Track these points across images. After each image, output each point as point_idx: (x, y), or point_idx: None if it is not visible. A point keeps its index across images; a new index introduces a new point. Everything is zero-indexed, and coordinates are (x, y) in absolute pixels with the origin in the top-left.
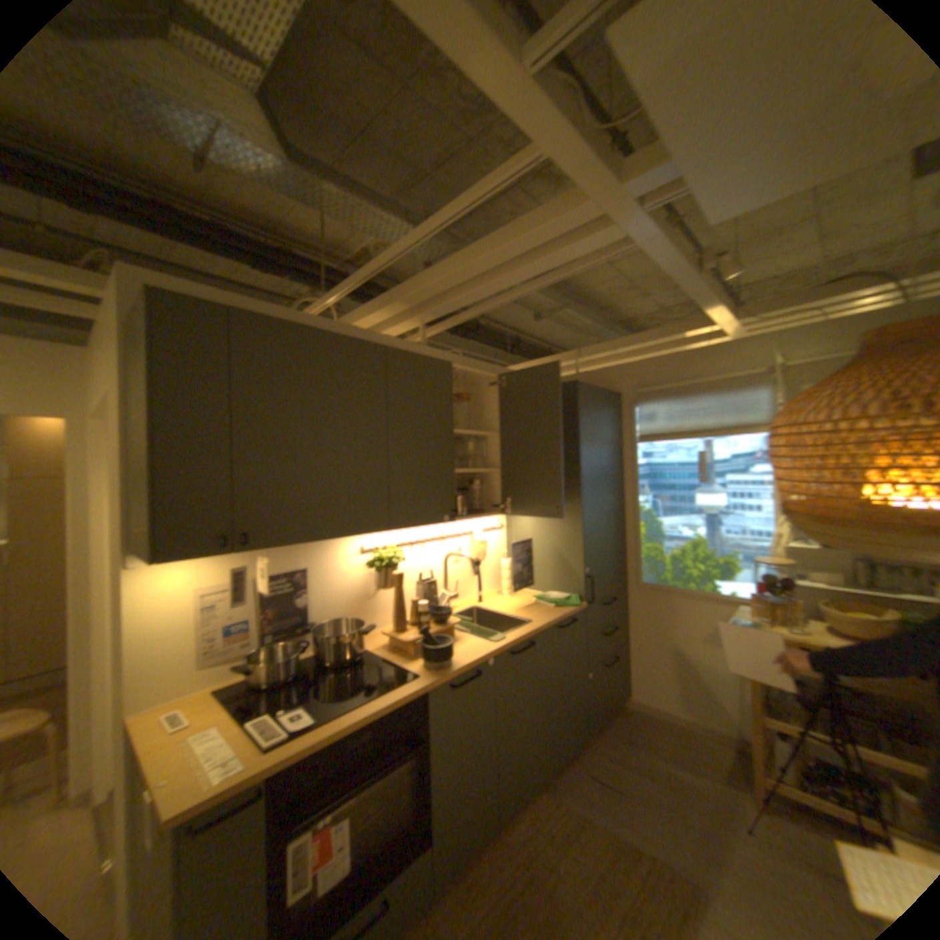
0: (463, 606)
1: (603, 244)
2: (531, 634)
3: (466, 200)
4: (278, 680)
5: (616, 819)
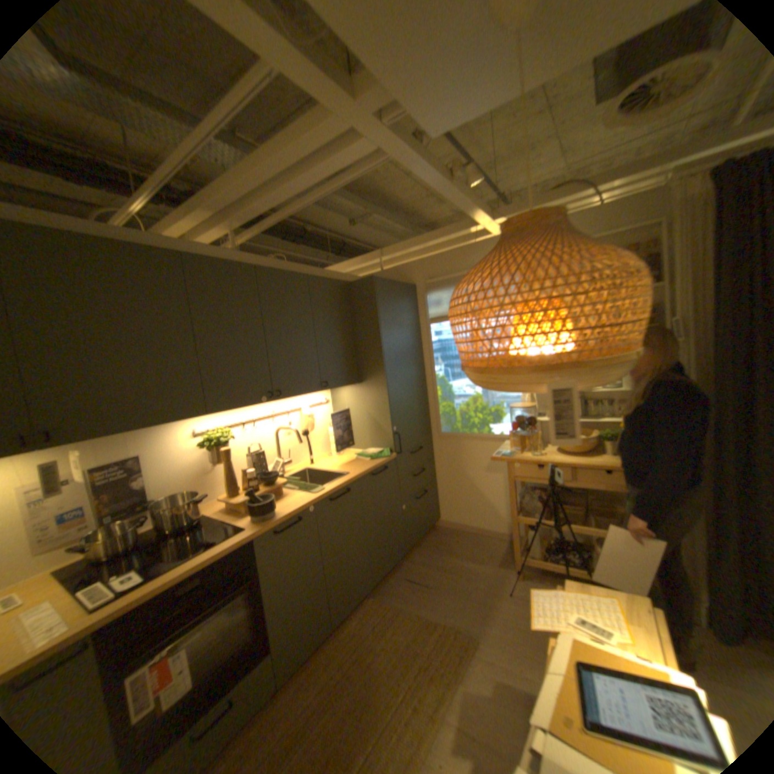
0: (297, 470)
1: (360, 157)
2: (346, 484)
3: (221, 114)
4: (114, 553)
5: (421, 606)
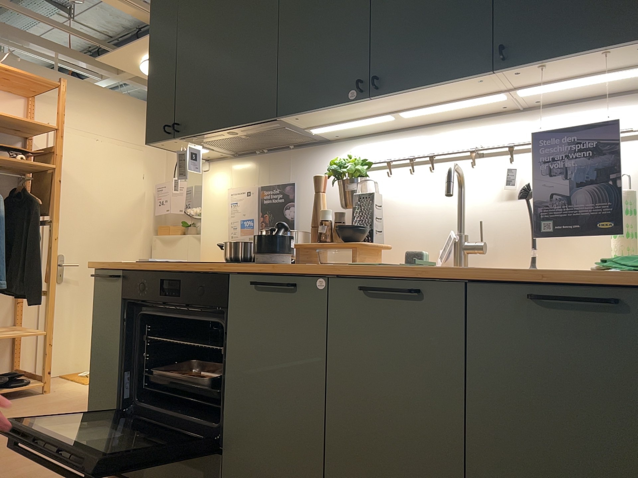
0: None
1: None
2: (417, 273)
3: None
4: (228, 256)
5: None
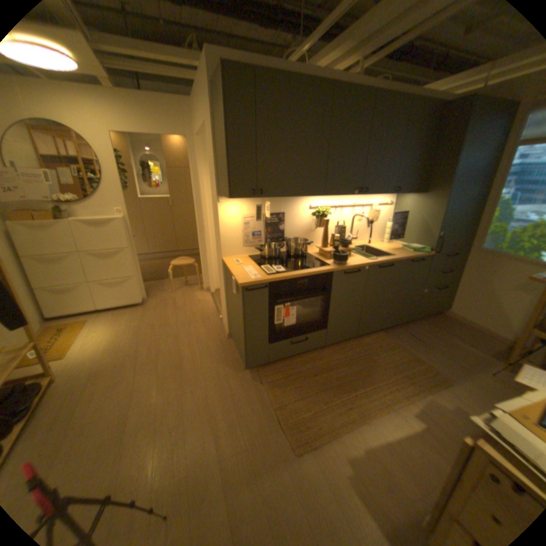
0: (358, 244)
1: None
2: (392, 260)
3: None
4: (271, 256)
5: (417, 350)
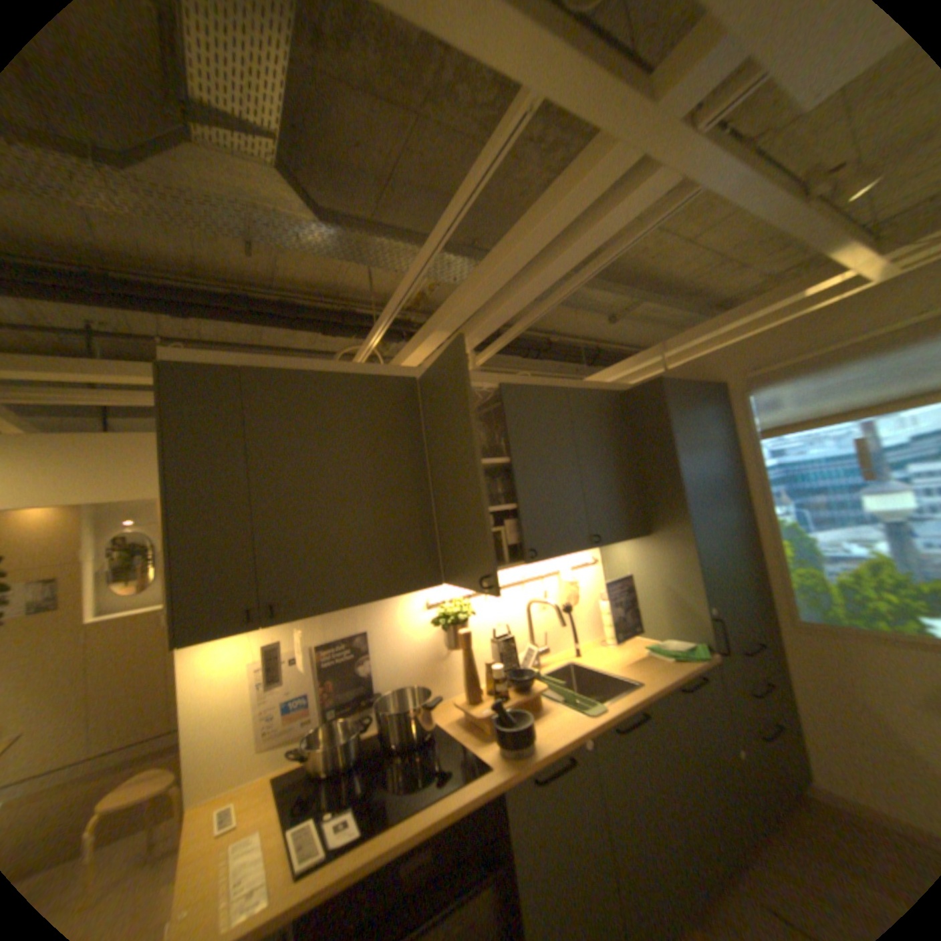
0: (558, 663)
1: (654, 197)
2: (644, 704)
3: (465, 189)
4: (334, 768)
5: None
